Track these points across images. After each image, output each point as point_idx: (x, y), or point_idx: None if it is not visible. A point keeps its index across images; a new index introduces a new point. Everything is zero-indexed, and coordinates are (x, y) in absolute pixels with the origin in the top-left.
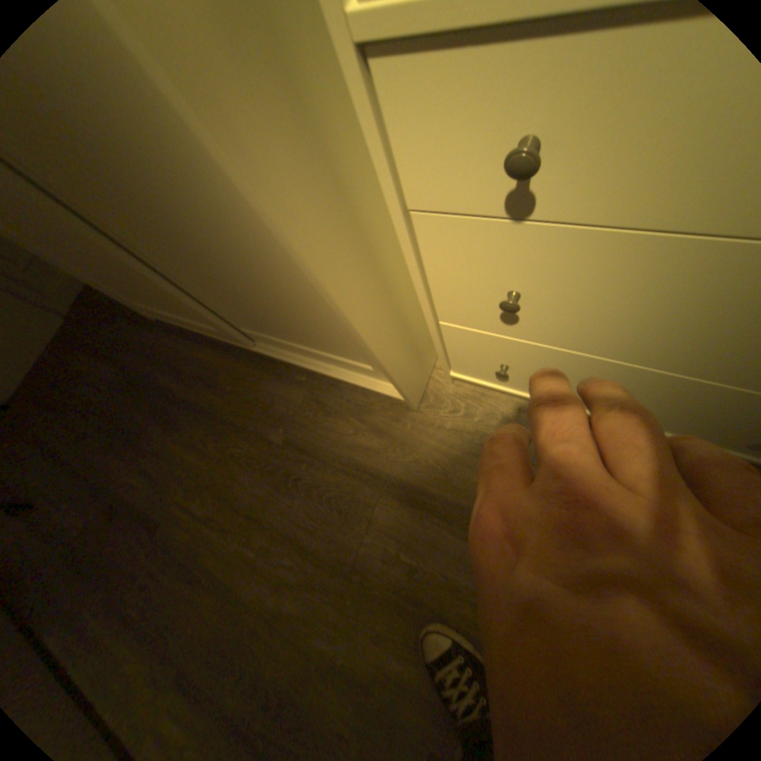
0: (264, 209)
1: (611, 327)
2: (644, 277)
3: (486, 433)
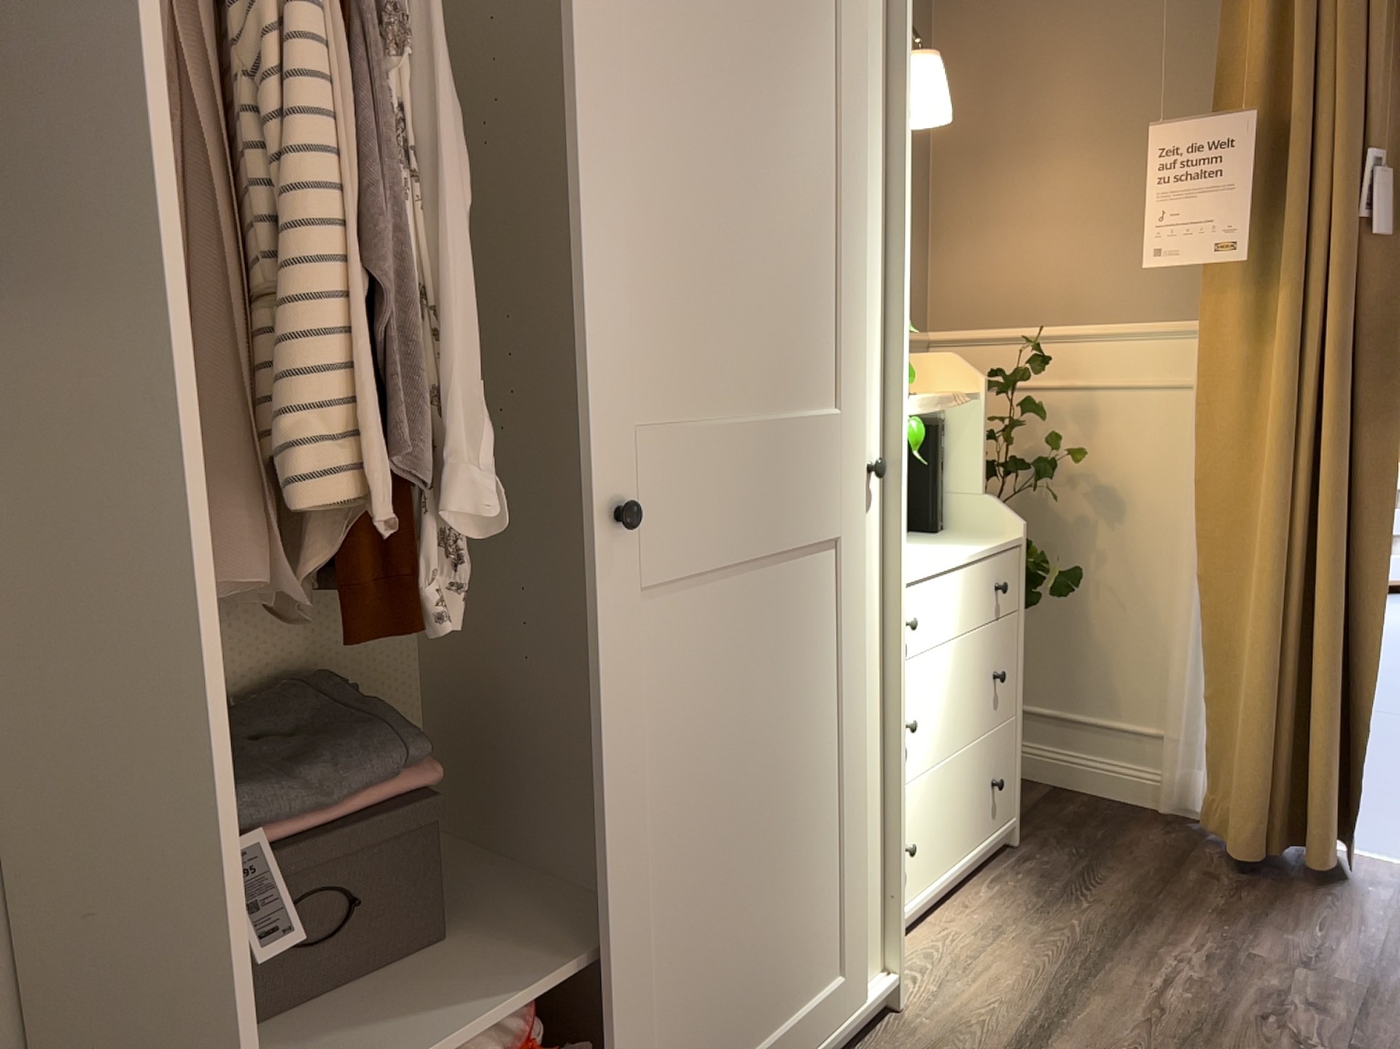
0: (902, 638)
1: (935, 721)
2: (936, 673)
3: (948, 964)
